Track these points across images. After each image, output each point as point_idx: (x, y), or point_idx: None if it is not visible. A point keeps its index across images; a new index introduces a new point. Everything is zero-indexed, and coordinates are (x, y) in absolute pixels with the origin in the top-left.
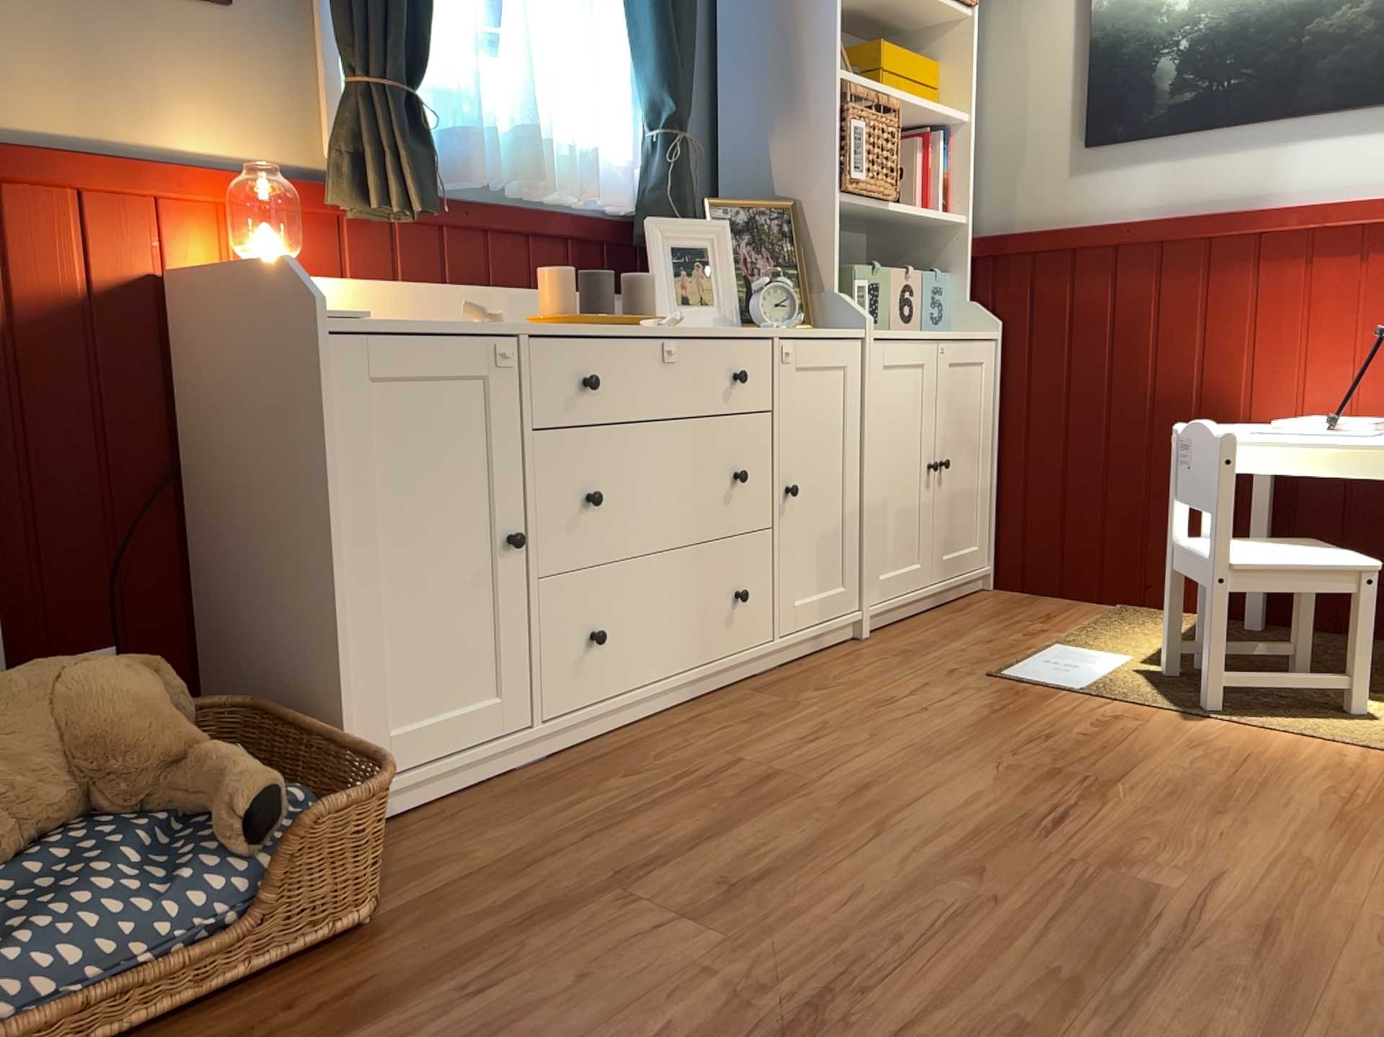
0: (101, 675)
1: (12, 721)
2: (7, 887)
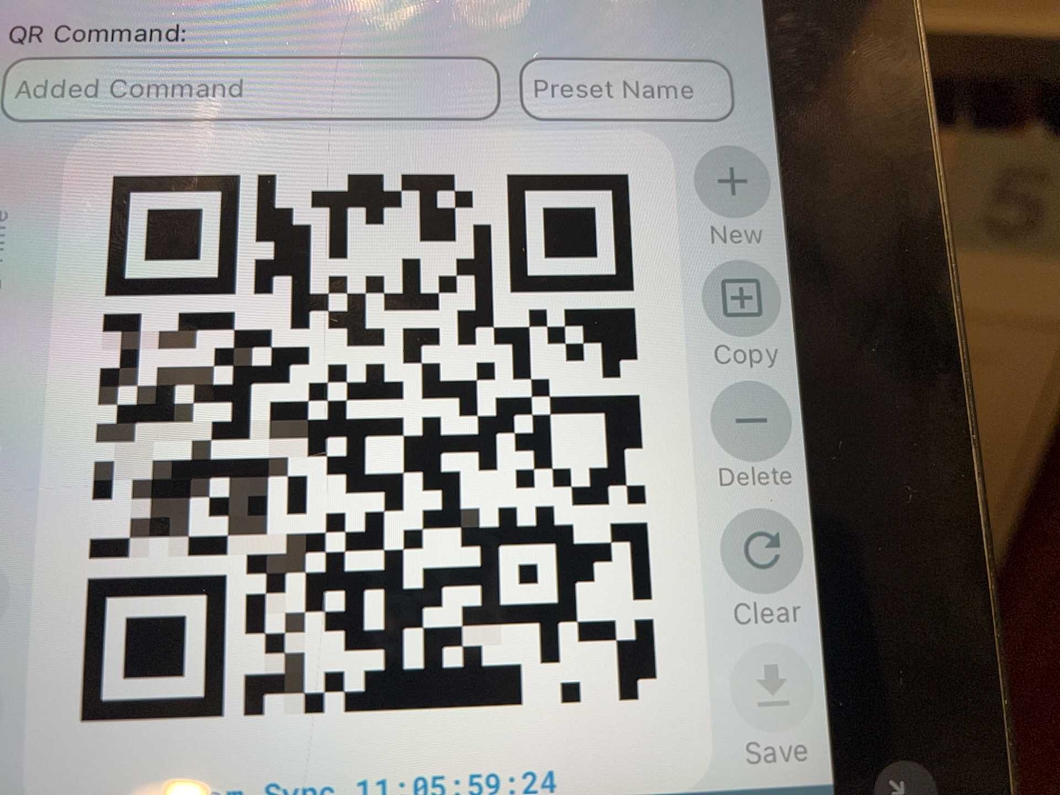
0: None
1: None
2: None
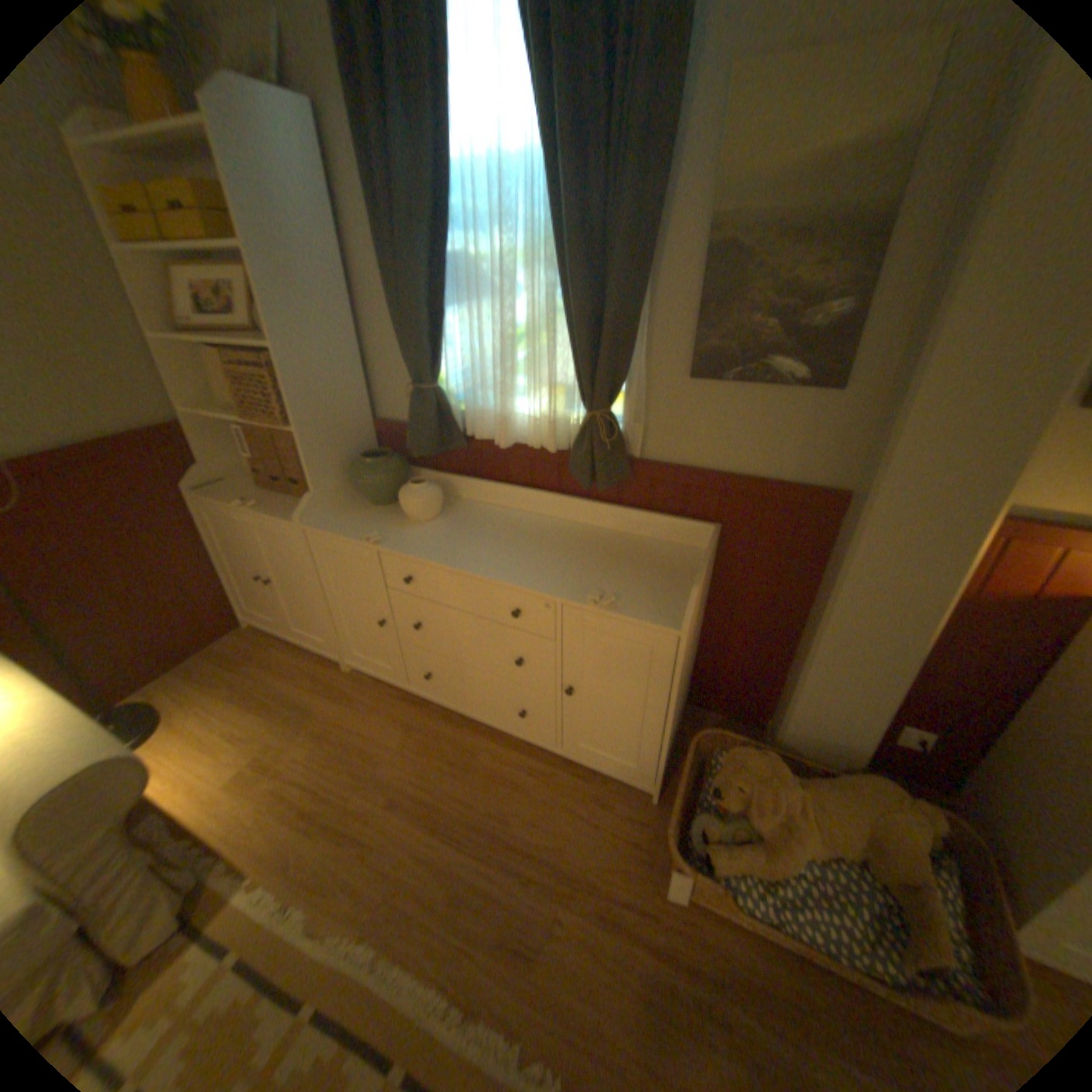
0: (904, 827)
1: (856, 820)
2: (819, 876)
